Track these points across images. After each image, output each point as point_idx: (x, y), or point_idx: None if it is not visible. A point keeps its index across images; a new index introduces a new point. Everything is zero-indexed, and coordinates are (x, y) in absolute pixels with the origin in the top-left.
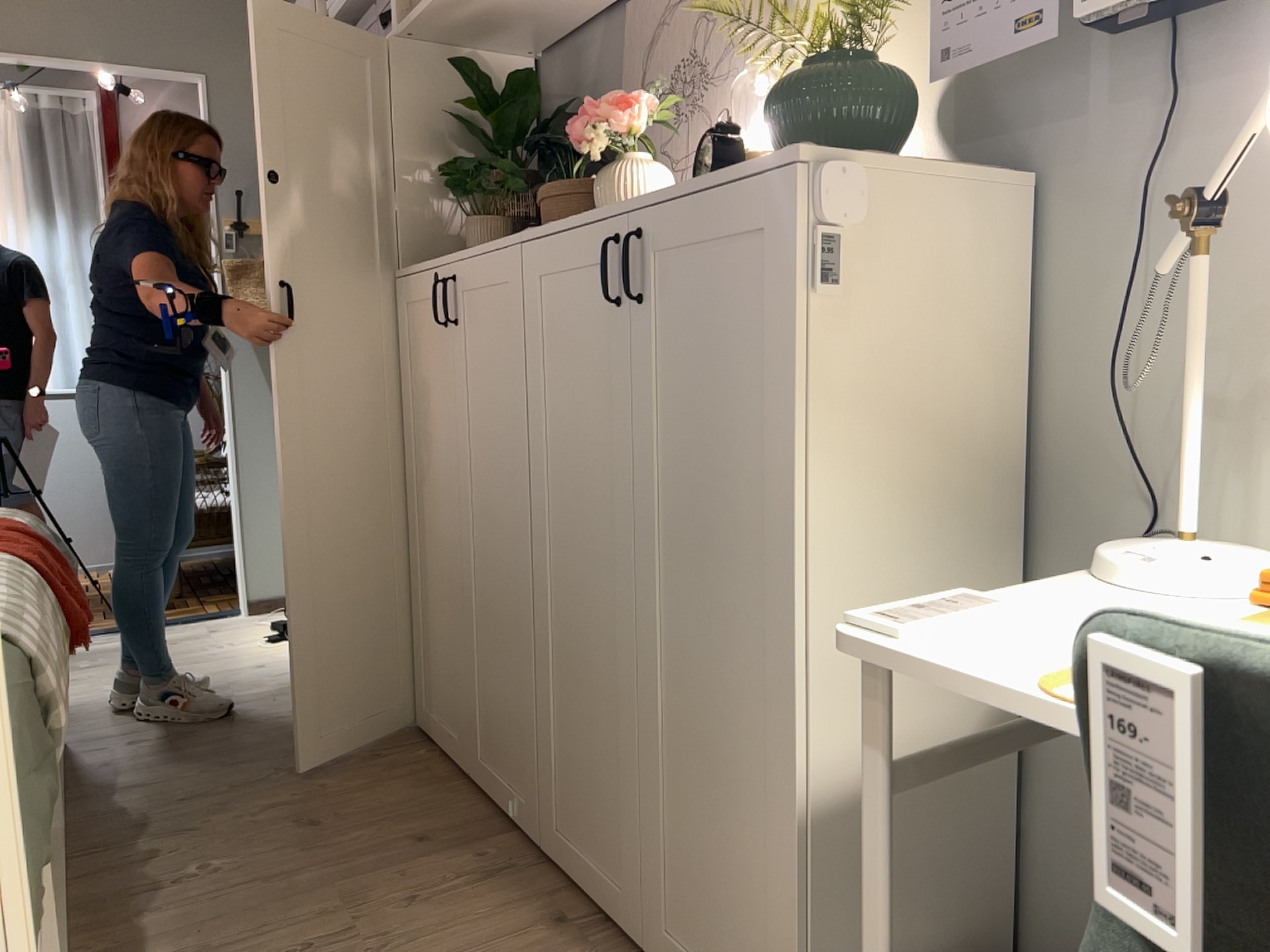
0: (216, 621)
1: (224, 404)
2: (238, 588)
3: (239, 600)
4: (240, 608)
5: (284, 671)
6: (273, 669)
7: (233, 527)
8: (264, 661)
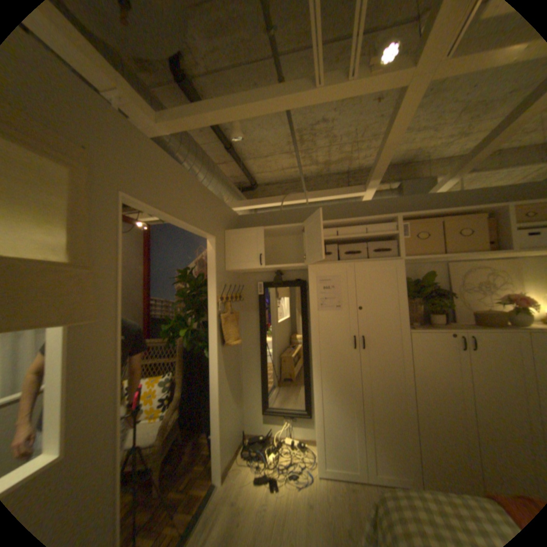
0: (216, 499)
1: (210, 380)
2: (212, 473)
3: (213, 480)
4: (213, 484)
5: (324, 502)
6: (318, 504)
7: (211, 442)
8: (303, 504)
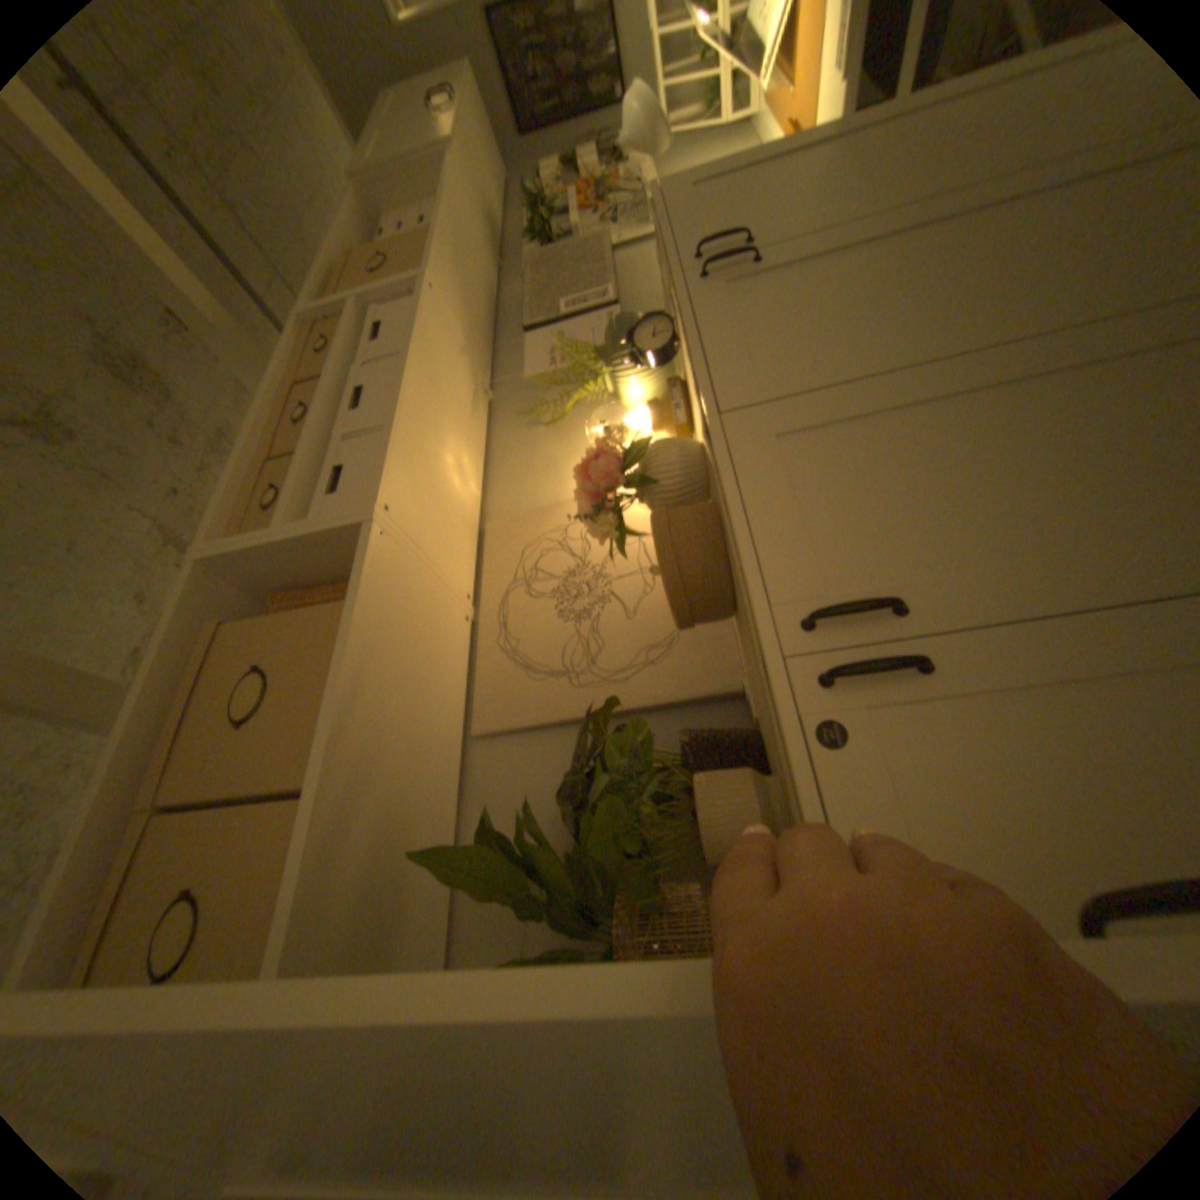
0: None
1: None
2: None
3: None
4: None
5: None
6: None
7: None
8: None
